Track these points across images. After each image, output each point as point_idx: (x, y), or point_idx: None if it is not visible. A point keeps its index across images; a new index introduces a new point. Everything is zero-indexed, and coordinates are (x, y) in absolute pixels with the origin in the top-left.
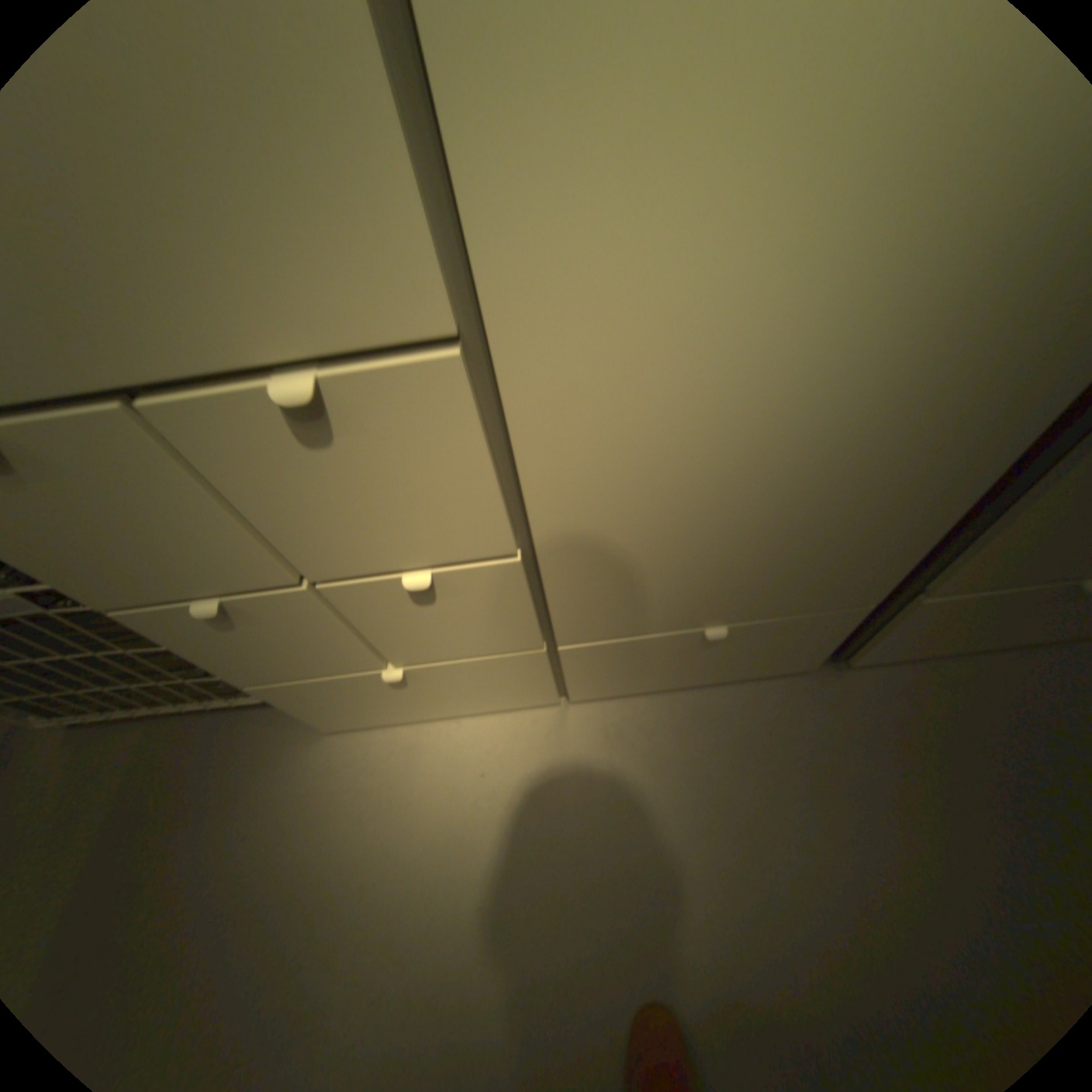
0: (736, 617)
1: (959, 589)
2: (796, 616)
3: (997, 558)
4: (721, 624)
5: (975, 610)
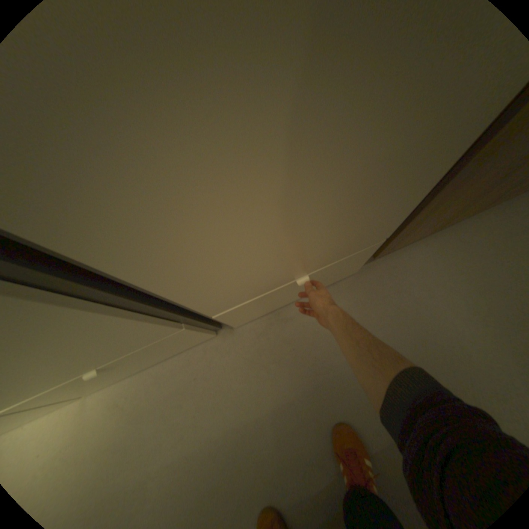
0: (91, 368)
1: (221, 310)
2: (138, 349)
3: (211, 303)
4: (85, 373)
5: (255, 303)
